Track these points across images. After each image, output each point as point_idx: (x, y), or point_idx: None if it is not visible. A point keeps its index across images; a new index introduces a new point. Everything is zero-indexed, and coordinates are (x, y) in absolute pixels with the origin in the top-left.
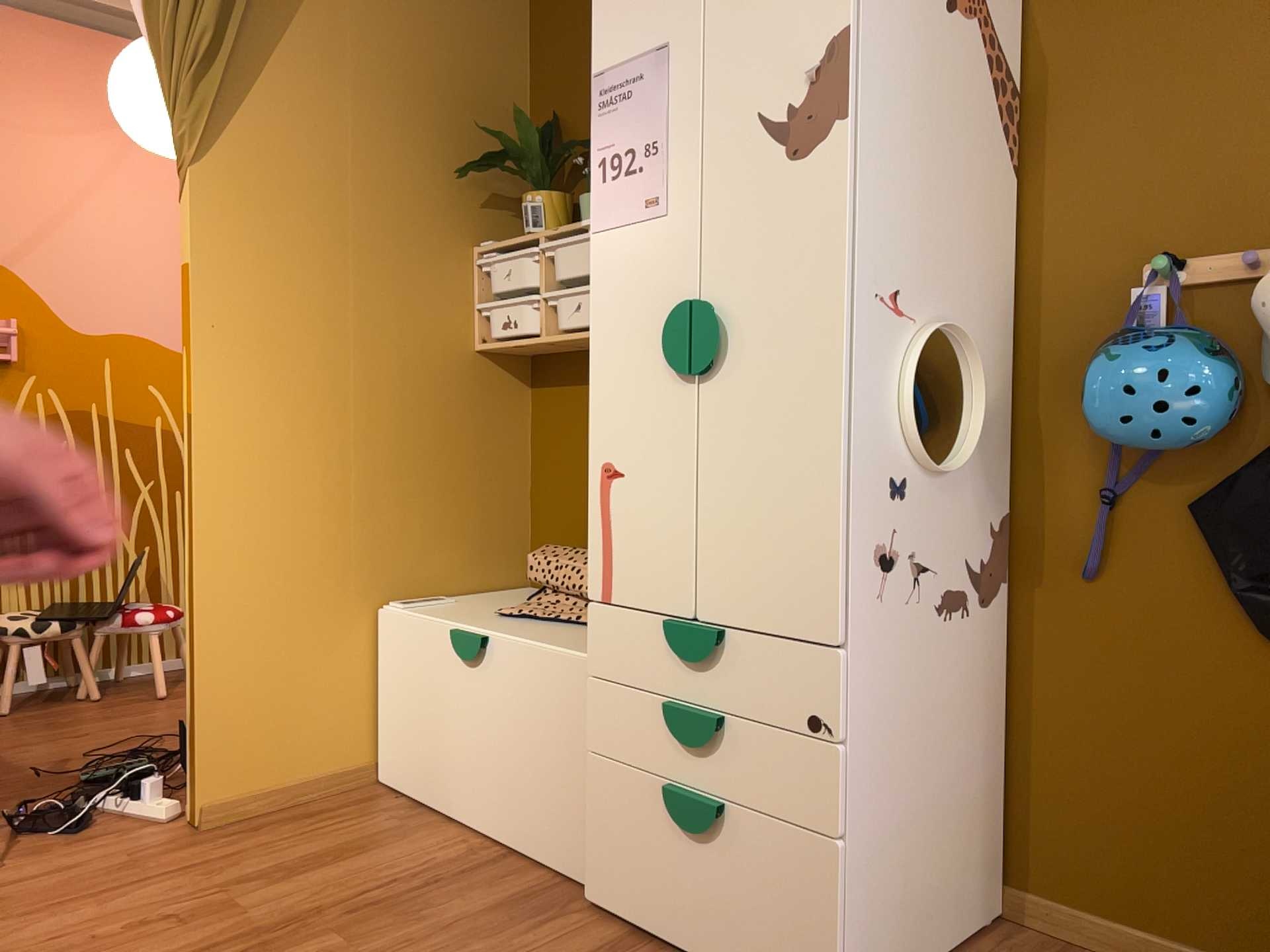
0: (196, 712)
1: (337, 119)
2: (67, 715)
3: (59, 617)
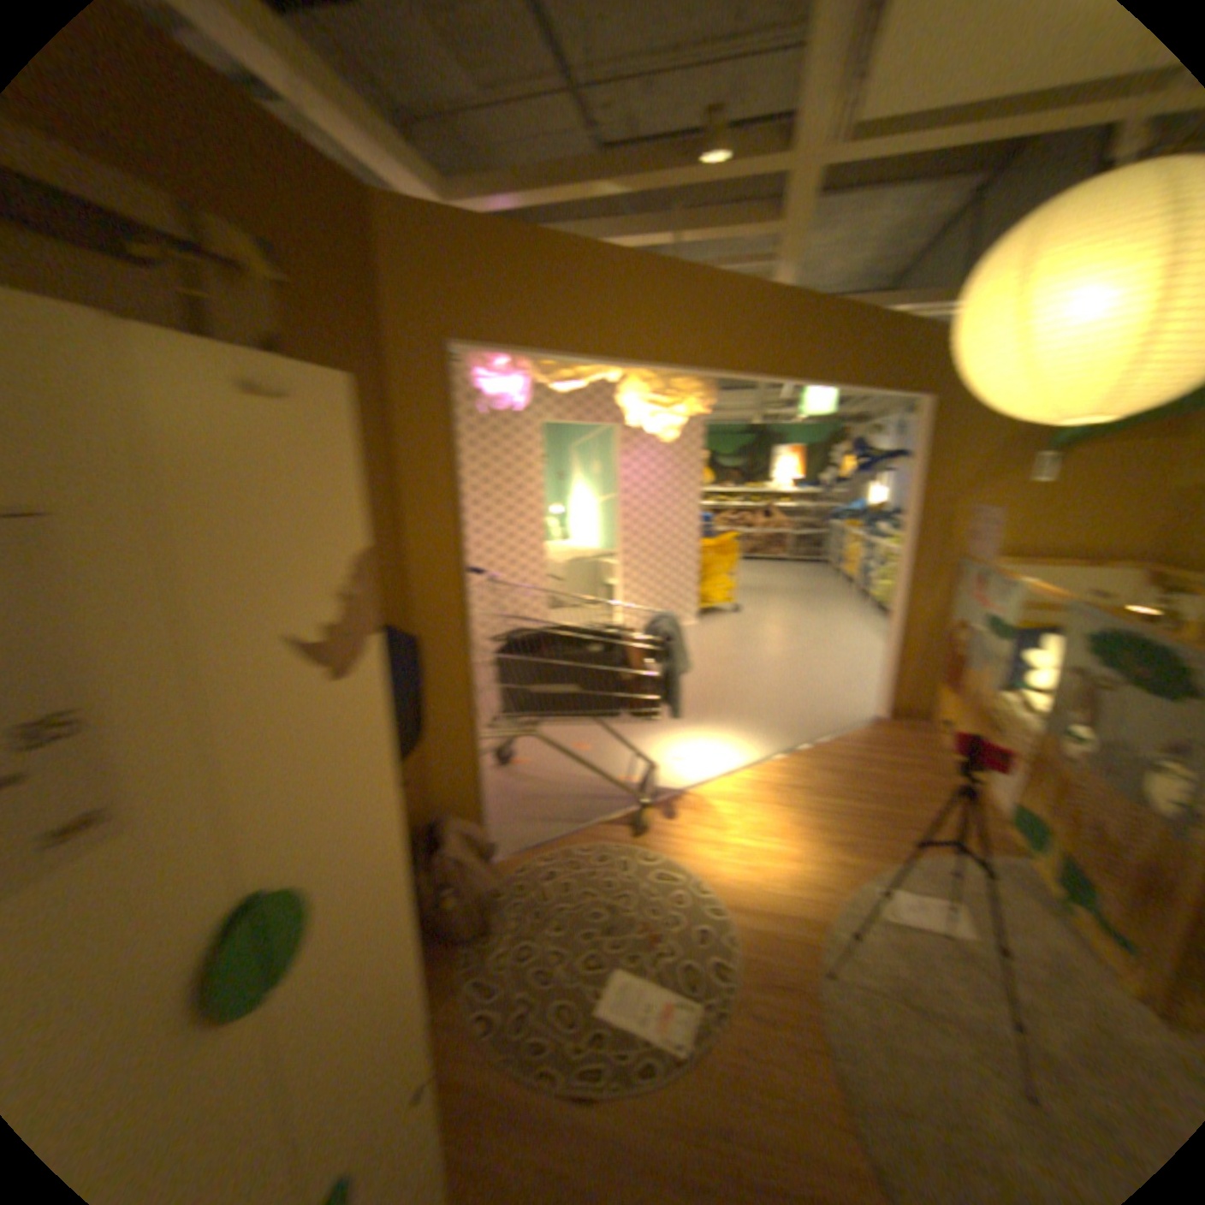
0: None
1: None
2: None
3: None
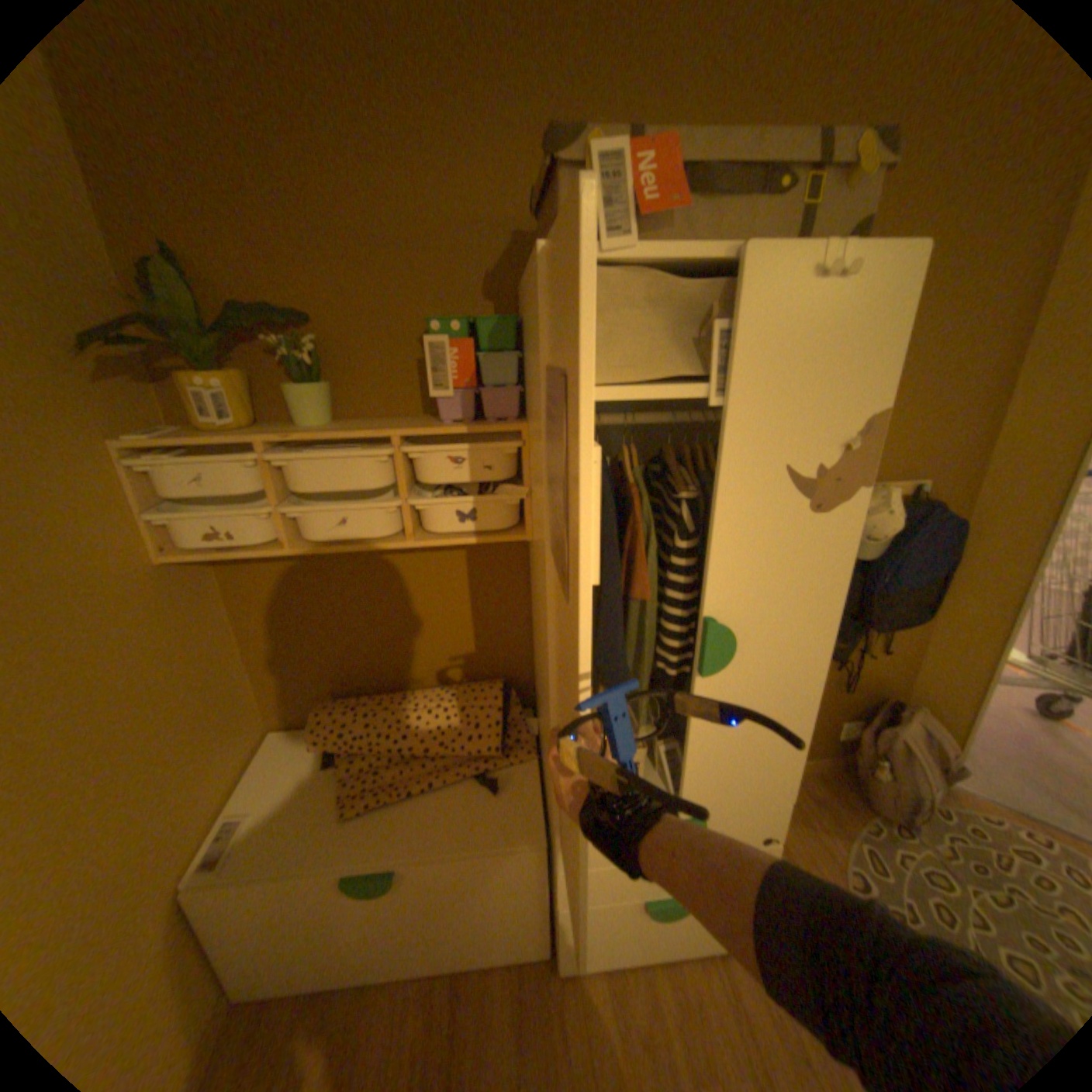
0: None
1: None
2: None
3: None
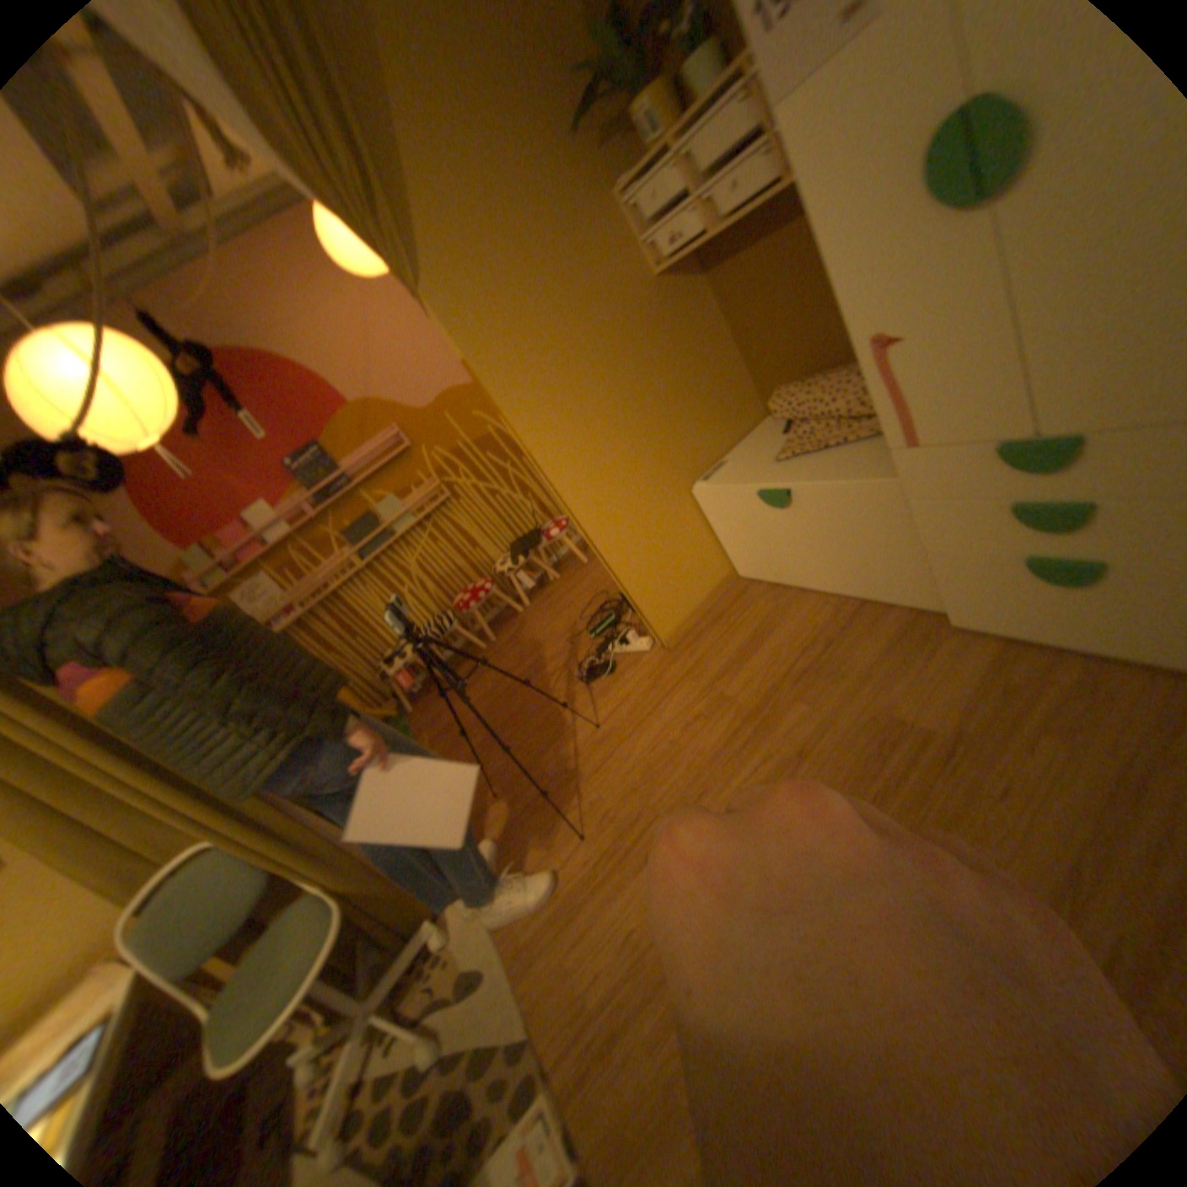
0: (634, 598)
1: (466, 159)
2: (554, 593)
3: (518, 553)
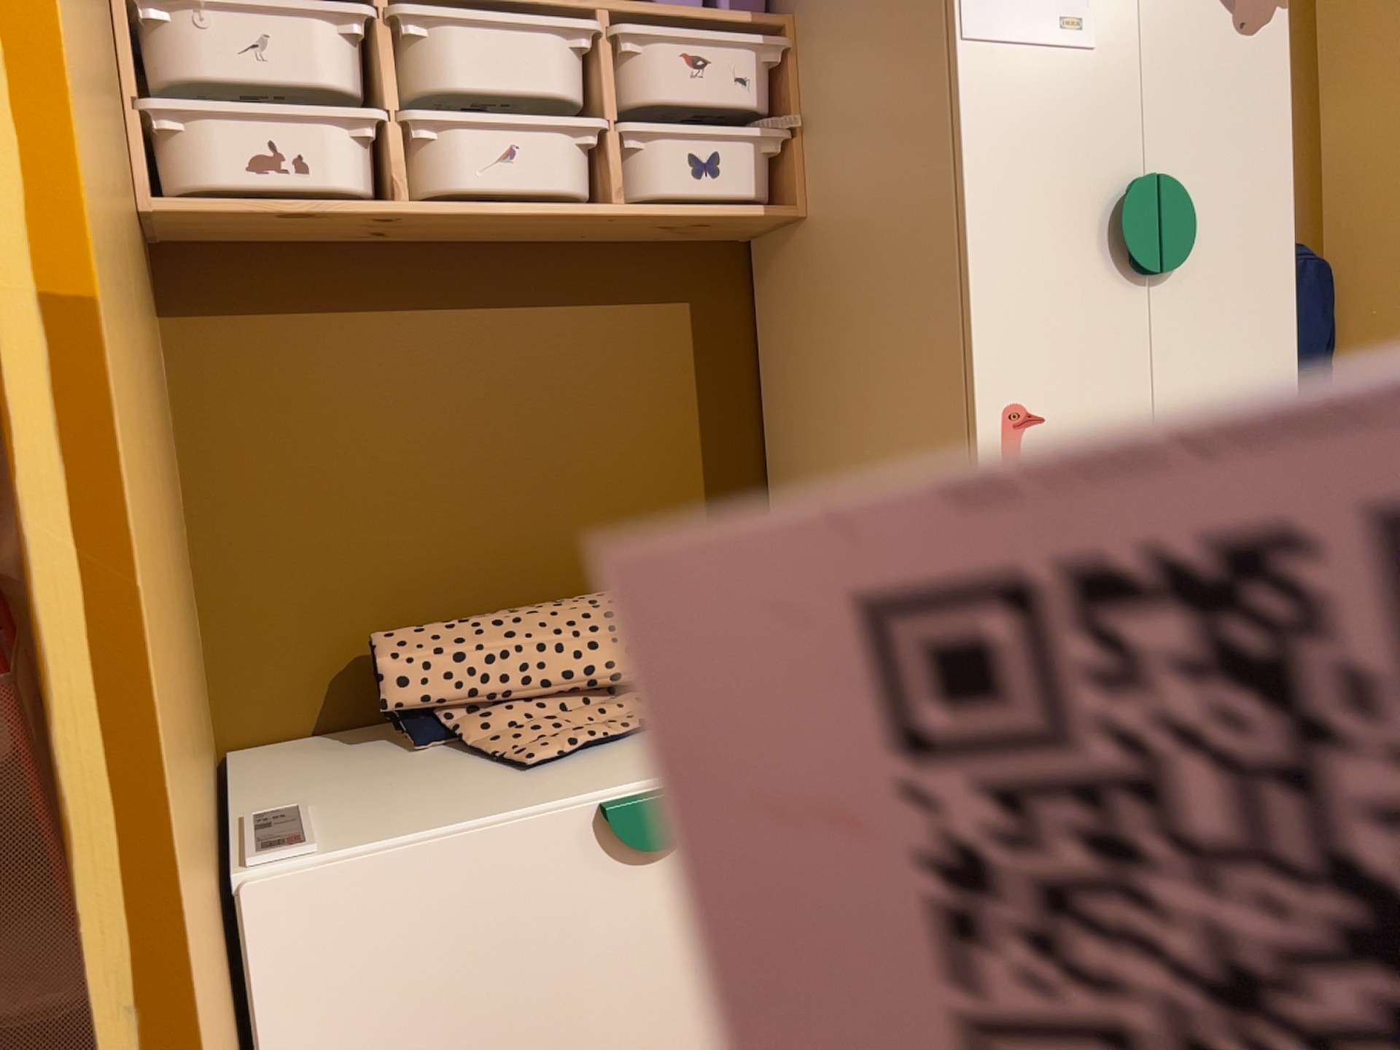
0: None
1: None
2: None
3: None
